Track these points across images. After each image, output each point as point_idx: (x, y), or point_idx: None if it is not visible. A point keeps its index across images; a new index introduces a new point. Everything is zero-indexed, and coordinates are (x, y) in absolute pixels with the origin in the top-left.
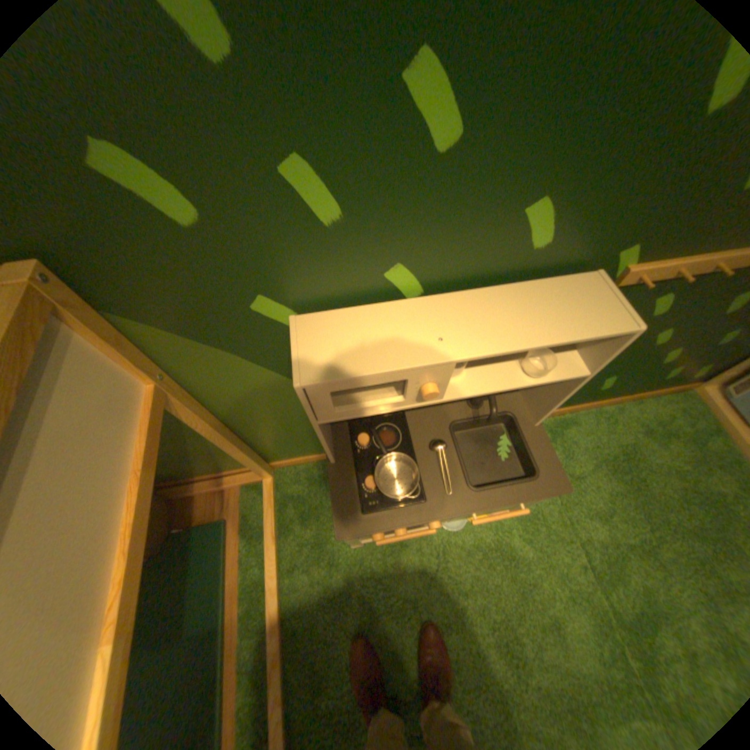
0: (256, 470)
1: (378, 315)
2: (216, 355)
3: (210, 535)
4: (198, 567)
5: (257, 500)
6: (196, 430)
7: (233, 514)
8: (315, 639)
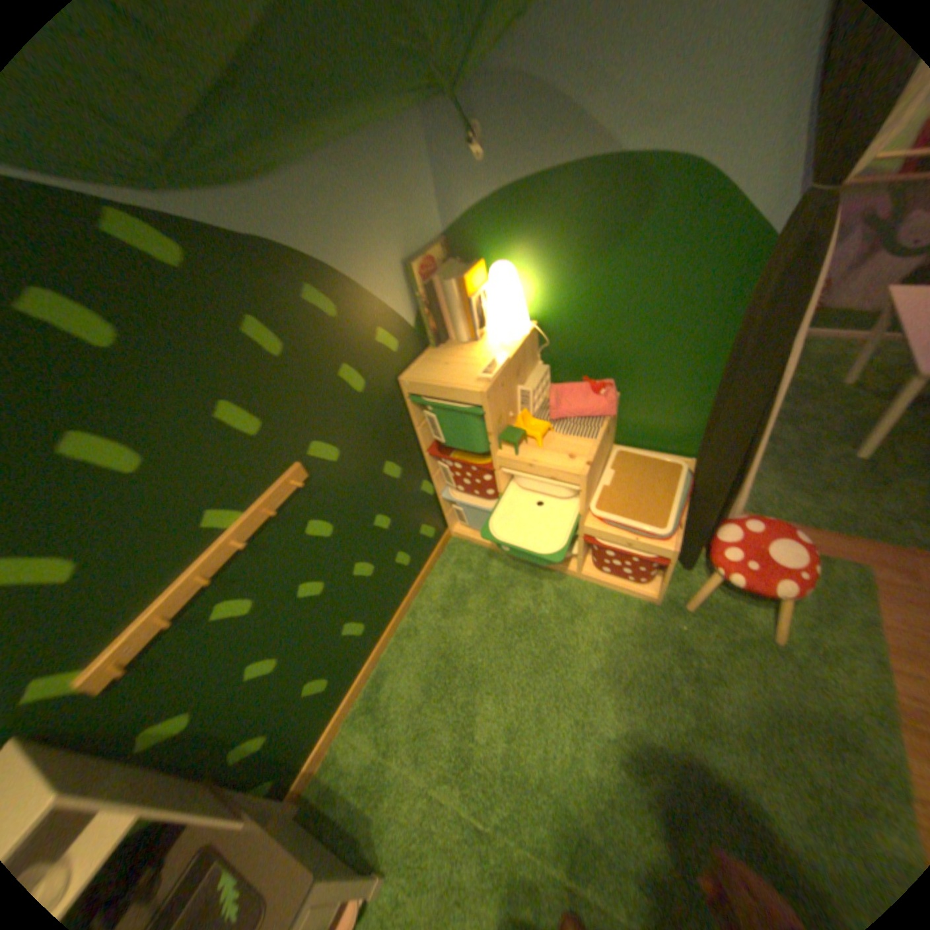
0: None
1: None
2: None
3: None
4: None
5: None
6: None
7: None
8: None
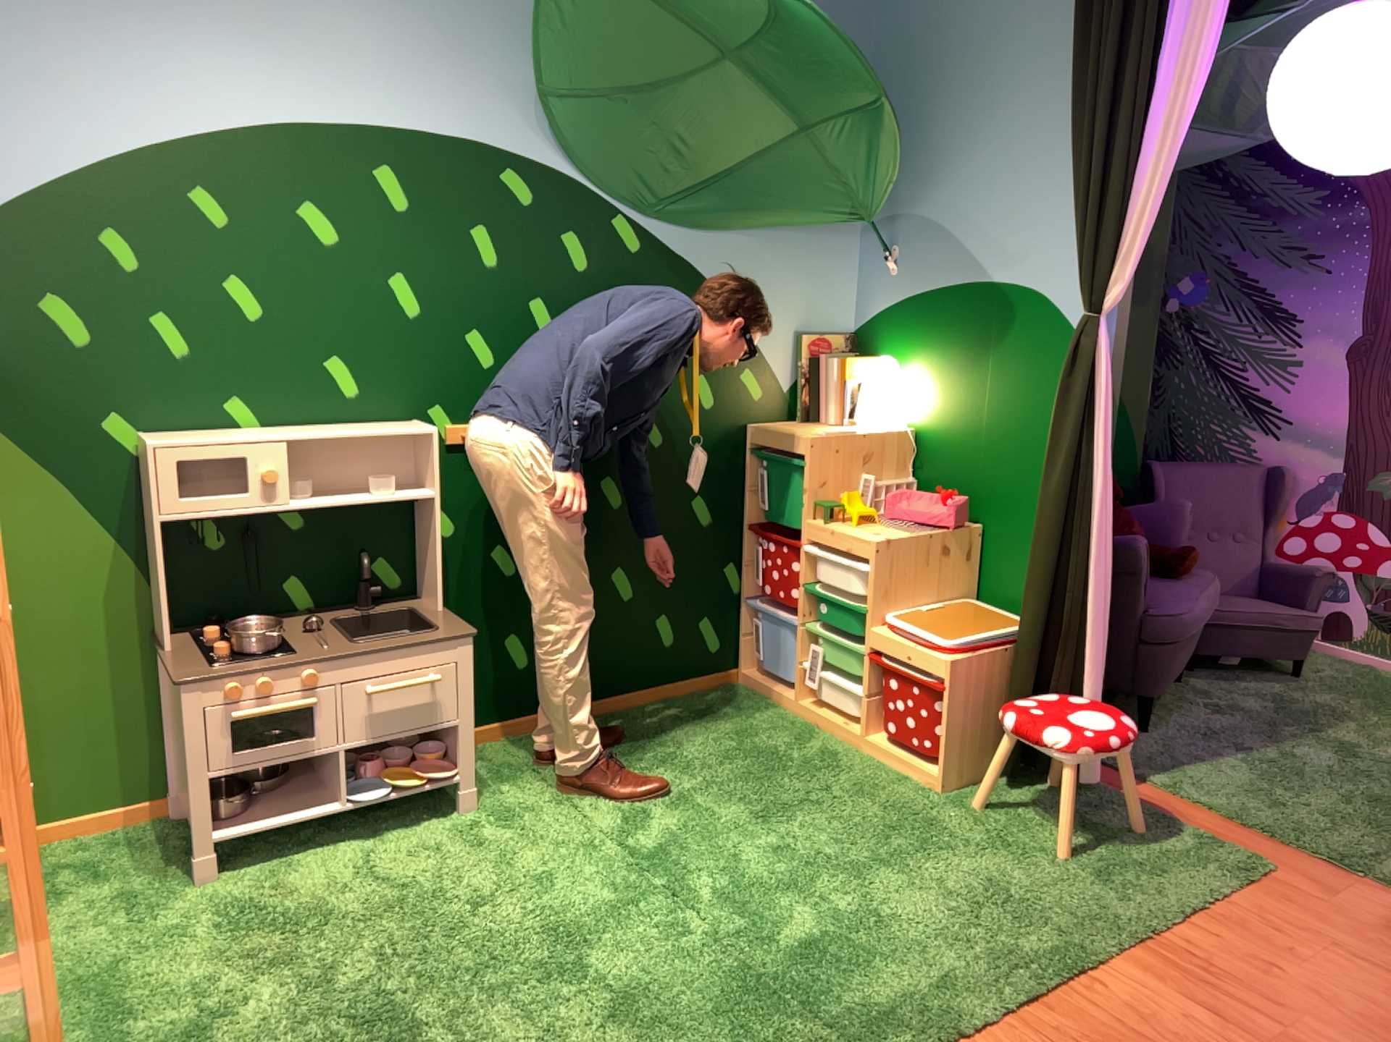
0: None
1: (219, 432)
2: (48, 484)
3: None
4: None
5: None
6: None
7: None
8: (122, 976)
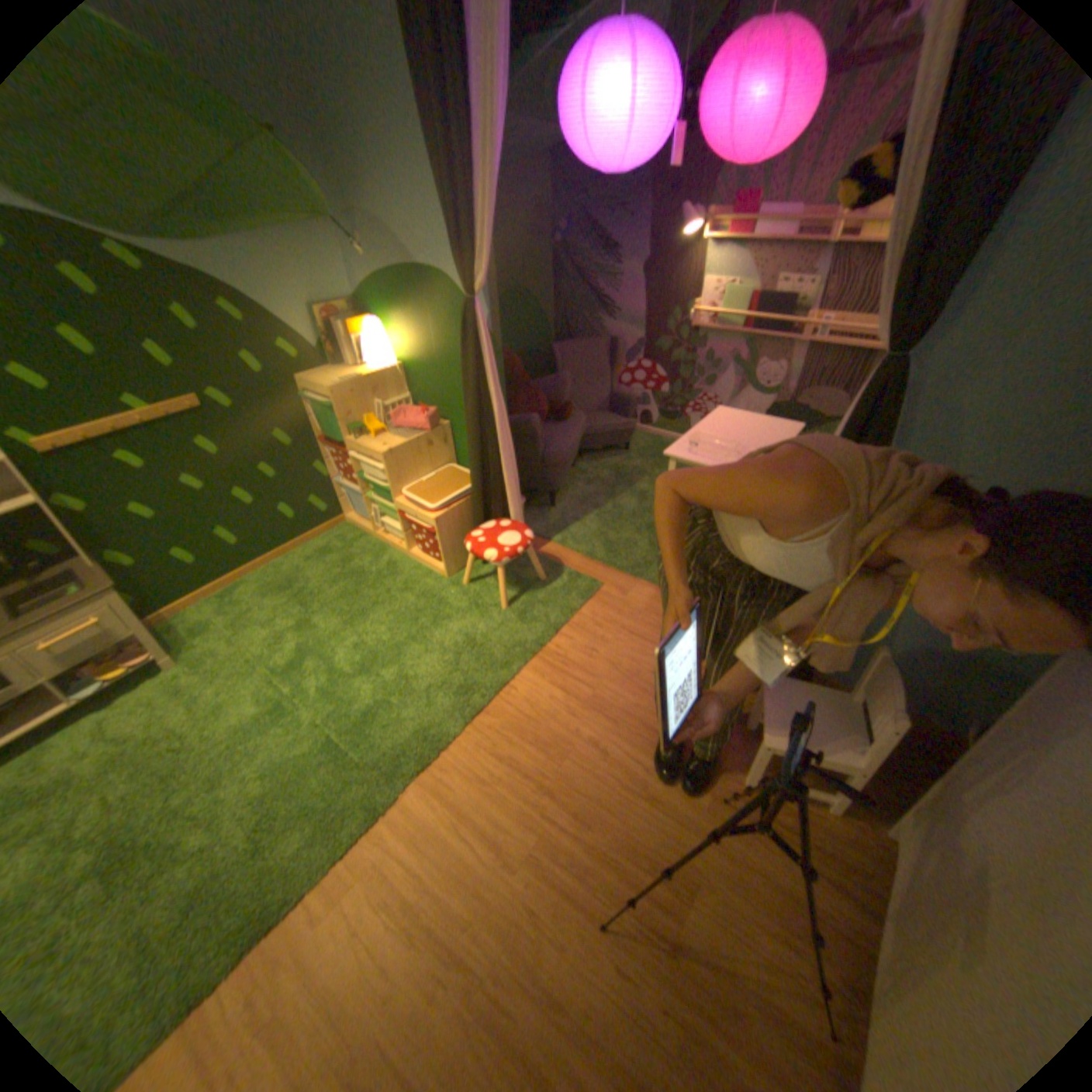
0: None
1: None
2: None
3: None
4: None
5: None
6: None
7: None
8: None
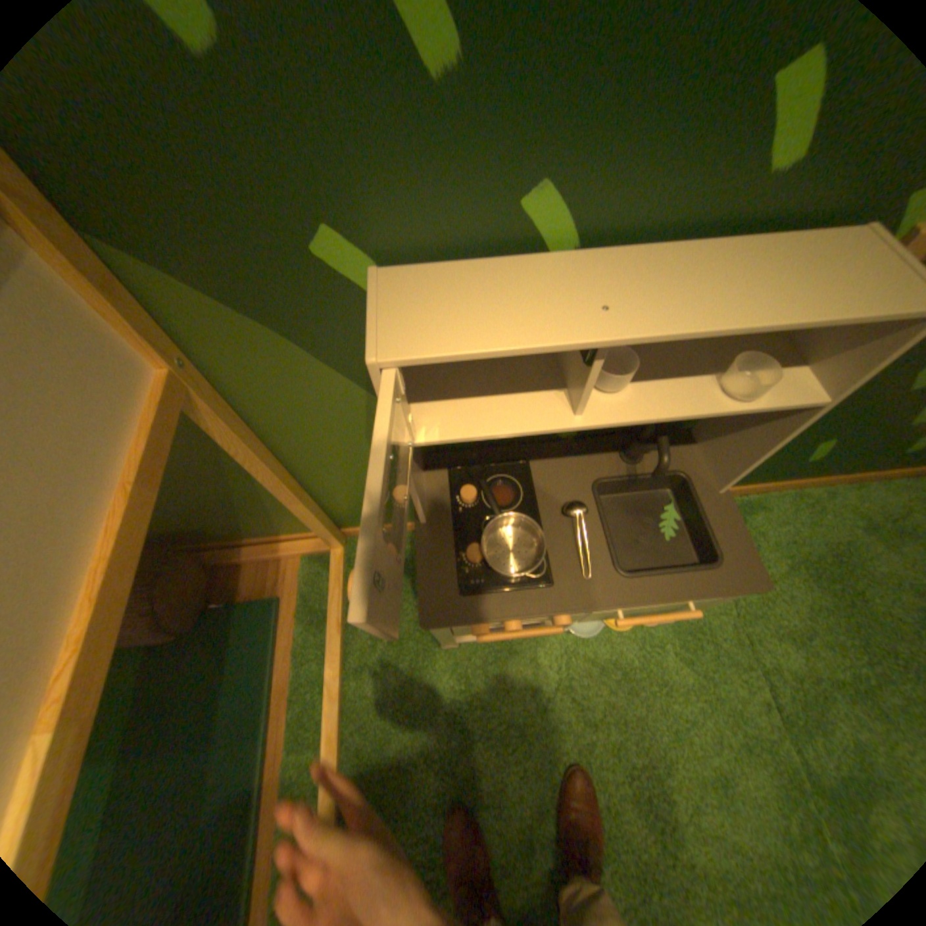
0: (322, 537)
1: (506, 273)
2: (261, 336)
3: (258, 615)
4: (239, 655)
5: (321, 576)
6: (236, 459)
7: (289, 591)
8: (384, 764)
